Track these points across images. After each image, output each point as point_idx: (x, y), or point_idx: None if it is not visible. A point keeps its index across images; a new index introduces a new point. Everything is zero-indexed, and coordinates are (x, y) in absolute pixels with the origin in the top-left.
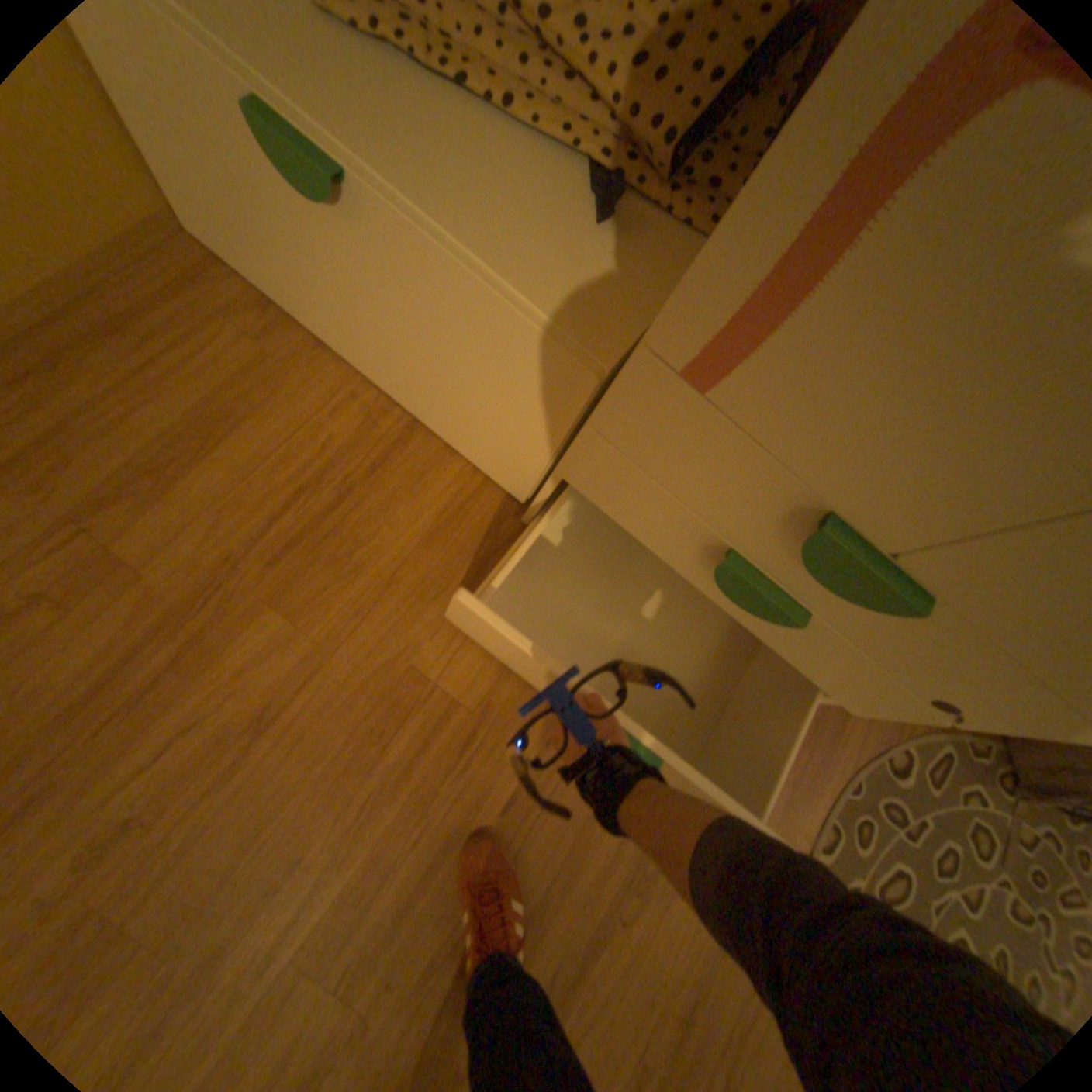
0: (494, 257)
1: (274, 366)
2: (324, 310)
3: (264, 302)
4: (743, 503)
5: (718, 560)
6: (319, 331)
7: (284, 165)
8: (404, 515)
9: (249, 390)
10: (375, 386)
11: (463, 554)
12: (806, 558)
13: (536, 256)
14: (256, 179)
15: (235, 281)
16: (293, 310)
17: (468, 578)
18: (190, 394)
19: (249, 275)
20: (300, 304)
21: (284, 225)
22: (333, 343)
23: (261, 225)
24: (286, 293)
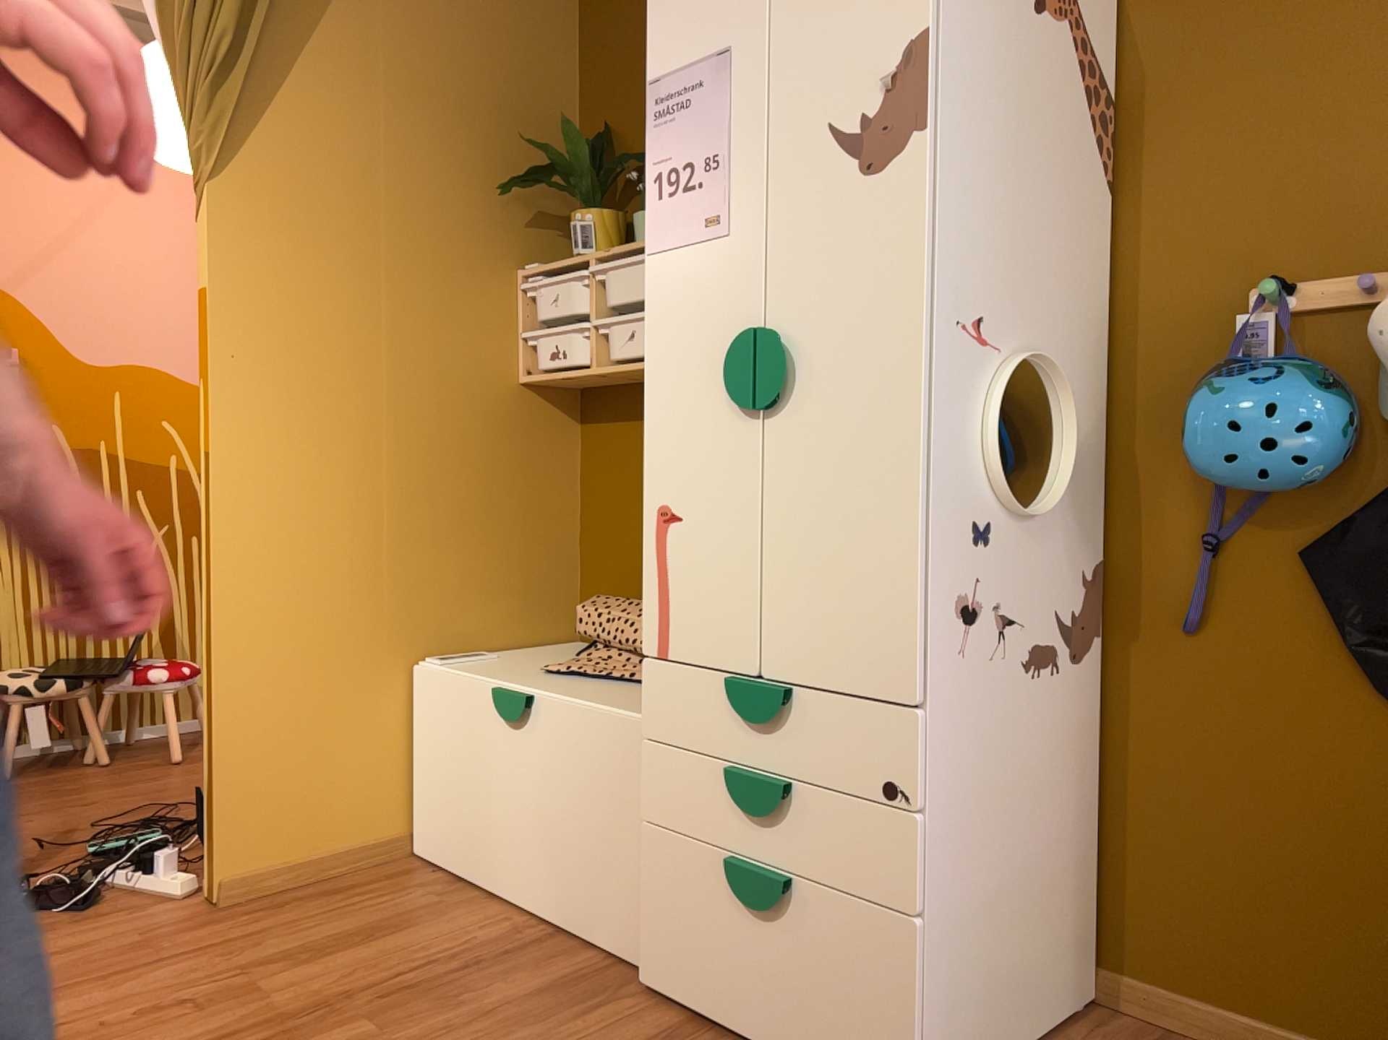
0: (601, 704)
1: (442, 906)
2: (499, 843)
3: (452, 880)
4: (713, 719)
5: (736, 795)
6: (490, 882)
7: (501, 713)
8: (519, 979)
9: (415, 916)
10: (526, 915)
11: (571, 1003)
12: (738, 713)
13: (626, 703)
14: (481, 747)
15: (434, 873)
16: (474, 874)
17: (570, 1017)
18: (367, 918)
19: (448, 861)
20: (481, 857)
21: (490, 772)
22: (499, 886)
23: (474, 788)
24: (474, 853)
